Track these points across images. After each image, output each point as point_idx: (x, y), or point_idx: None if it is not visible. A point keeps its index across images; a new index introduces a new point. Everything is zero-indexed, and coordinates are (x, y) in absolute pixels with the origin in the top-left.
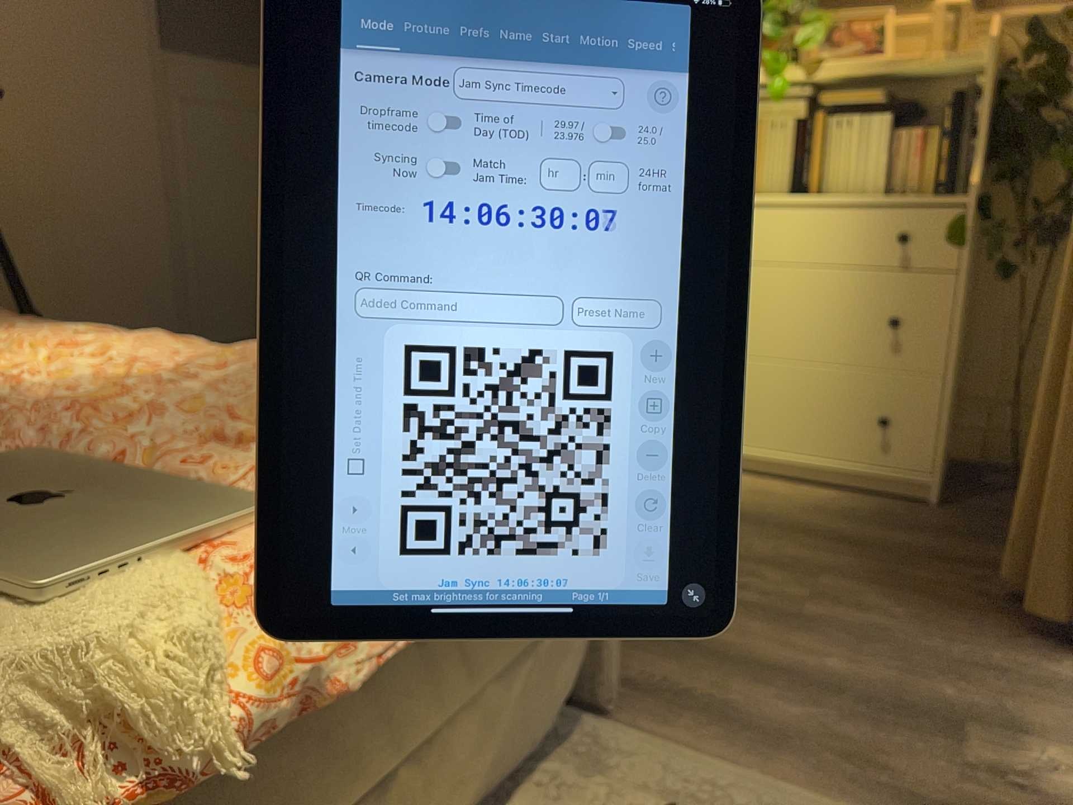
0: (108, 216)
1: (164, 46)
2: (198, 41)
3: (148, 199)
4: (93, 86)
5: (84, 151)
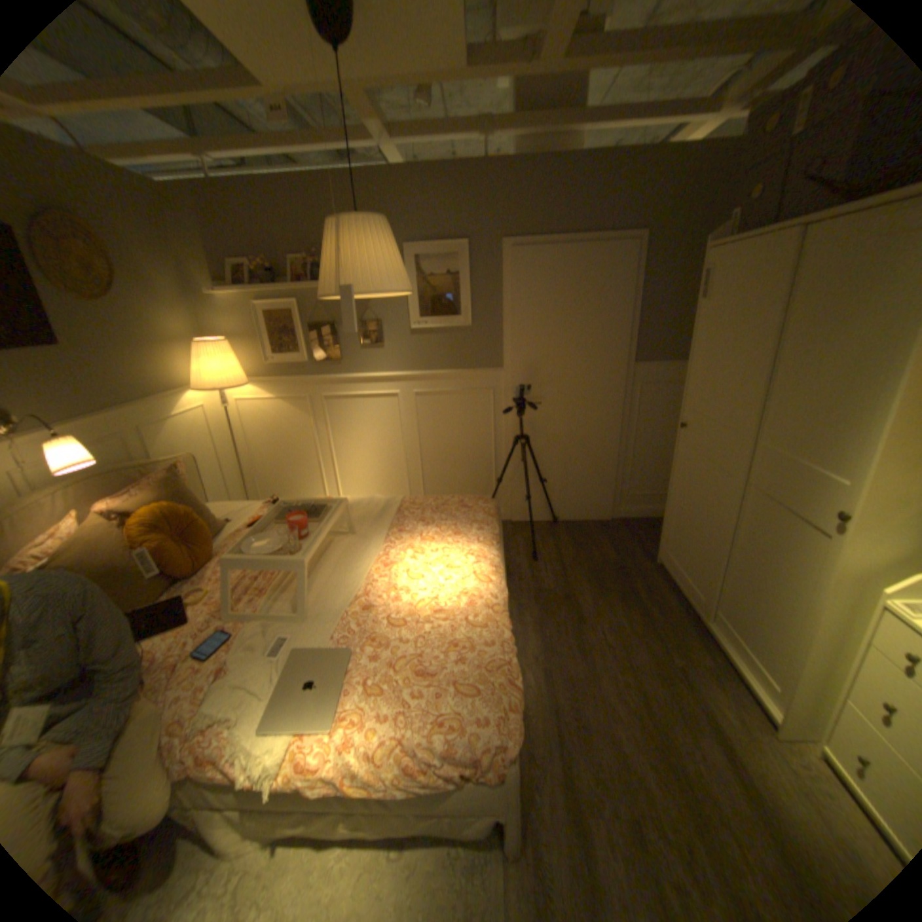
0: (589, 440)
1: (637, 361)
2: (660, 355)
3: (610, 433)
4: (593, 387)
5: (583, 415)
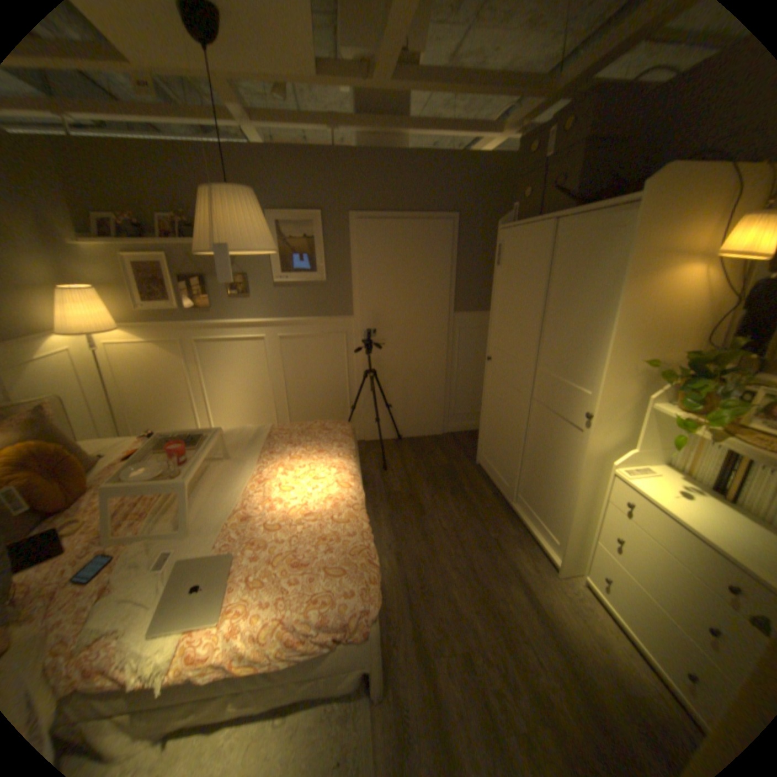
0: (423, 373)
1: (456, 311)
2: (471, 307)
3: (438, 367)
4: (424, 331)
5: (418, 353)
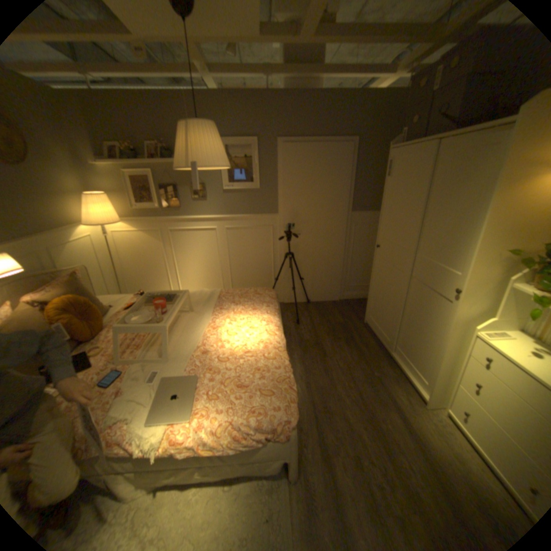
0: (327, 256)
1: (353, 211)
2: (365, 207)
3: (338, 252)
4: (329, 225)
5: (324, 241)
